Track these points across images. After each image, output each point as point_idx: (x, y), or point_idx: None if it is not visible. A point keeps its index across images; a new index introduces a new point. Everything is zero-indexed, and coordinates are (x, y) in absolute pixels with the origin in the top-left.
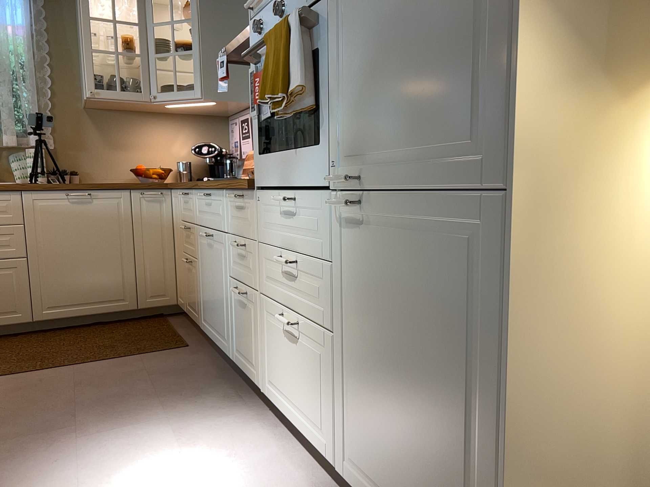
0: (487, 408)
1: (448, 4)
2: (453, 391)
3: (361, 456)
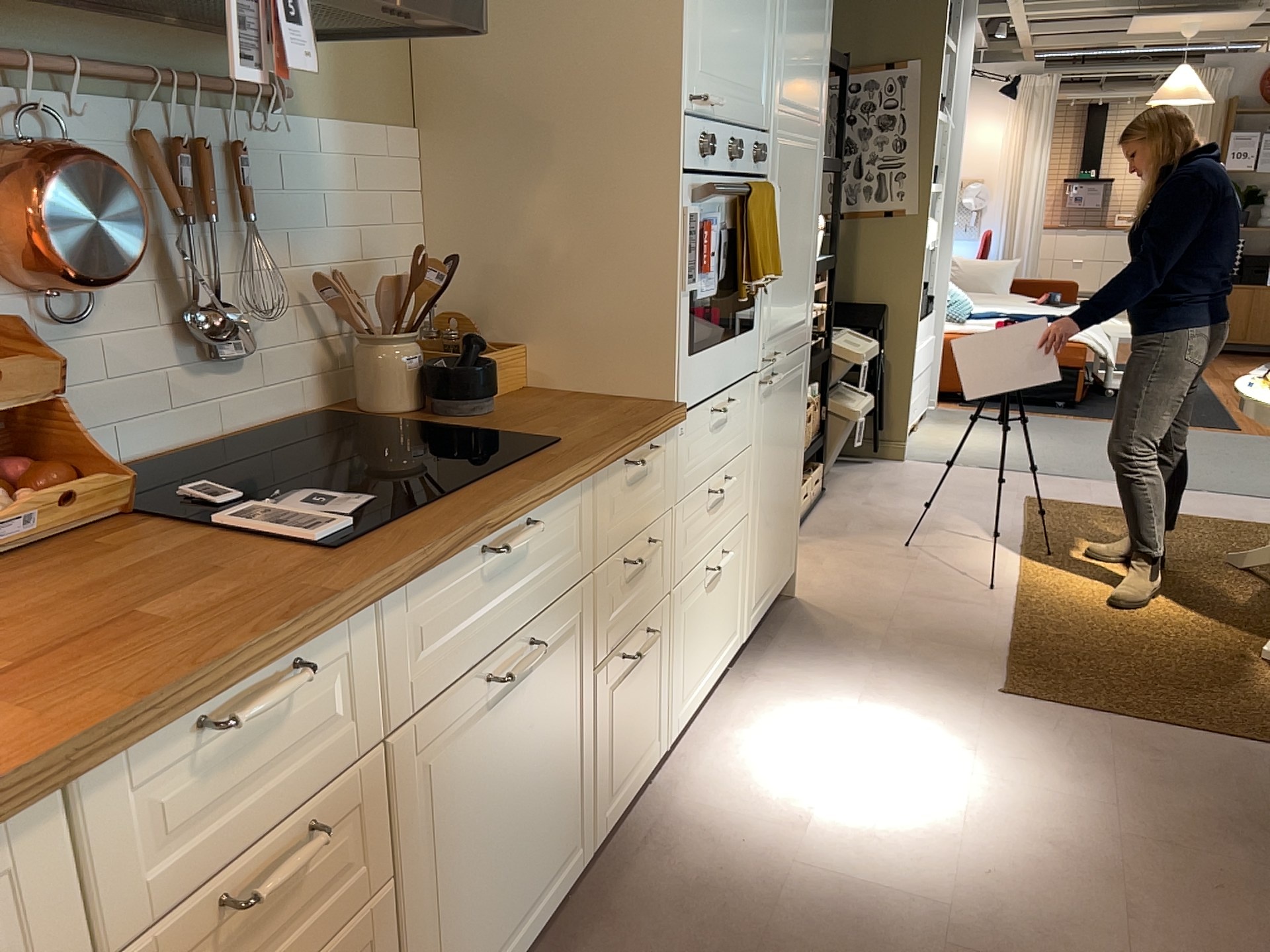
0: (797, 457)
1: (803, 240)
2: (791, 463)
3: (757, 586)
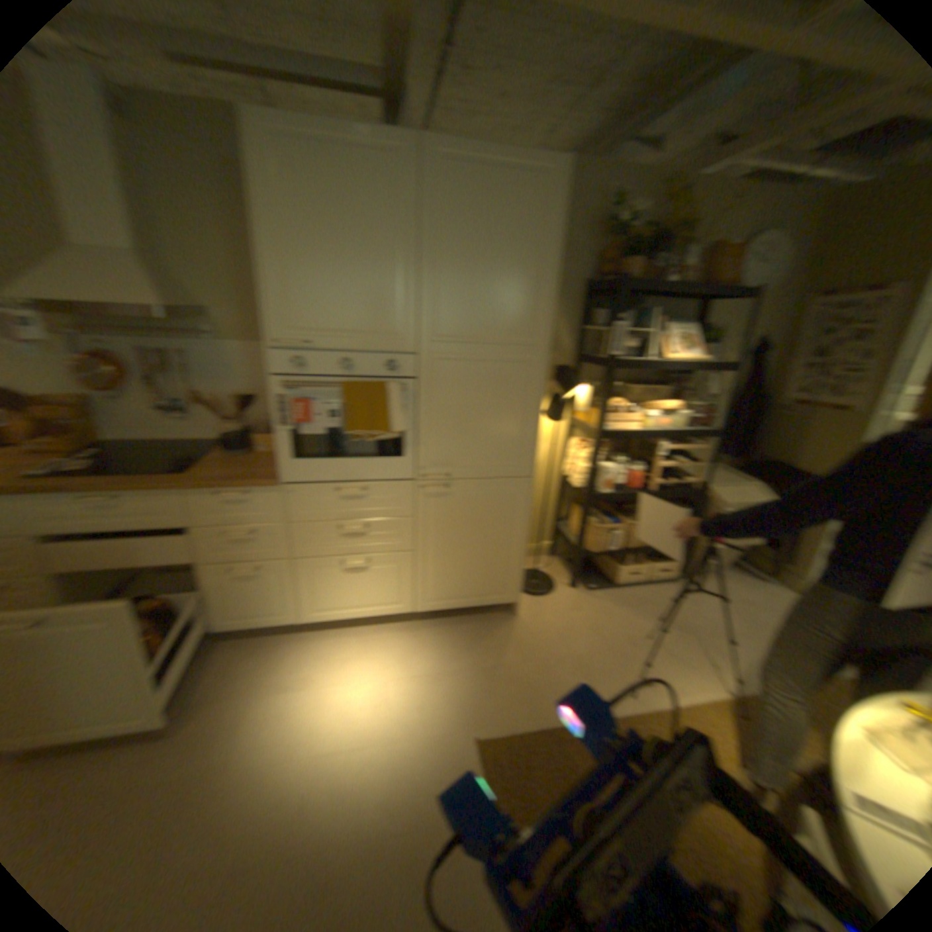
0: (515, 540)
1: (507, 415)
2: (501, 541)
3: (439, 592)
